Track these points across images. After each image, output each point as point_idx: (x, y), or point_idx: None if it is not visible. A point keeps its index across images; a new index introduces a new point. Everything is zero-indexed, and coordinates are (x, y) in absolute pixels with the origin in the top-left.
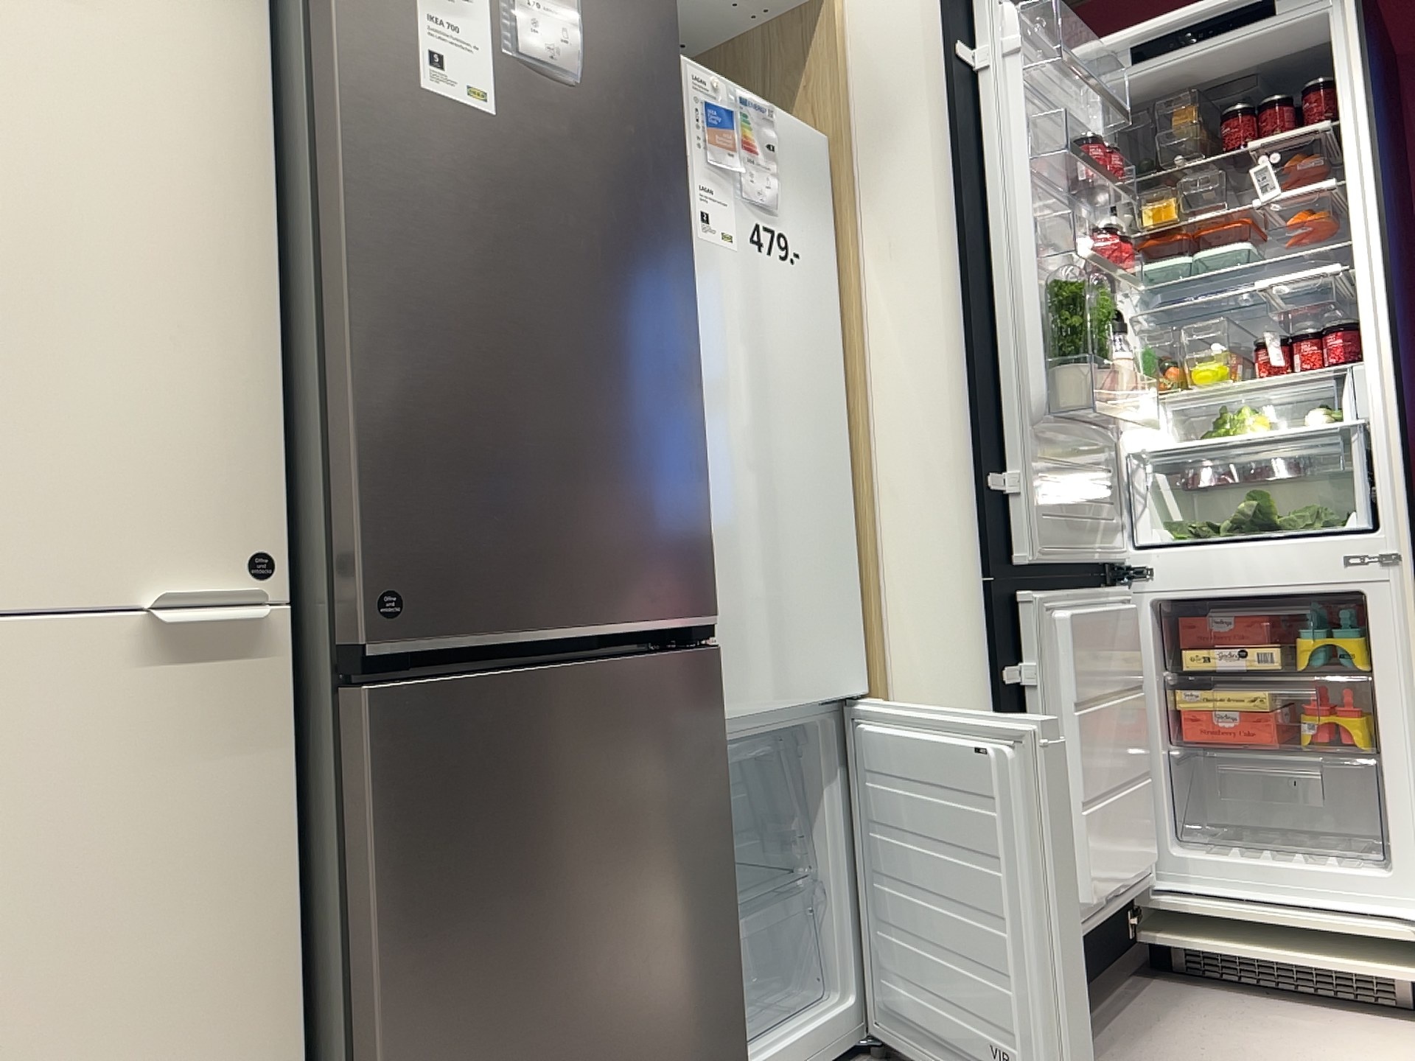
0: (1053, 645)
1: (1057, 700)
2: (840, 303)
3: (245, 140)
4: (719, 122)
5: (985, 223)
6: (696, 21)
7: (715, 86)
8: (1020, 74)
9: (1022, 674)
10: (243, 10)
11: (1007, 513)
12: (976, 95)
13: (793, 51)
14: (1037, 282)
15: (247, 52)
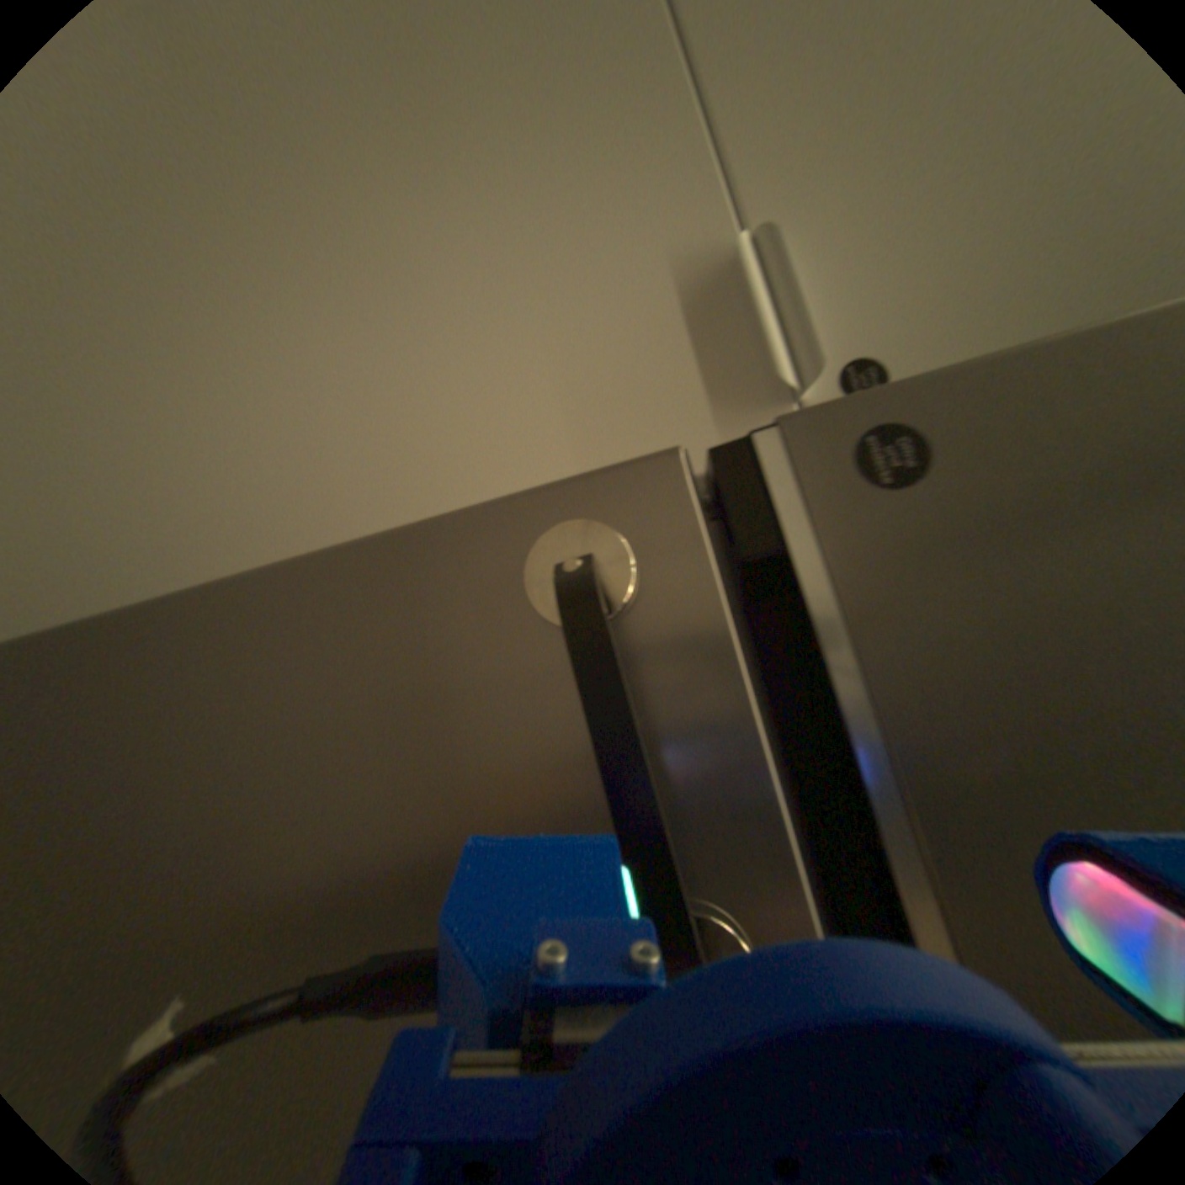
0: None
1: None
2: None
3: None
4: None
5: None
6: None
7: None
8: None
9: None
10: None
11: None
12: None
13: None
14: None
15: None
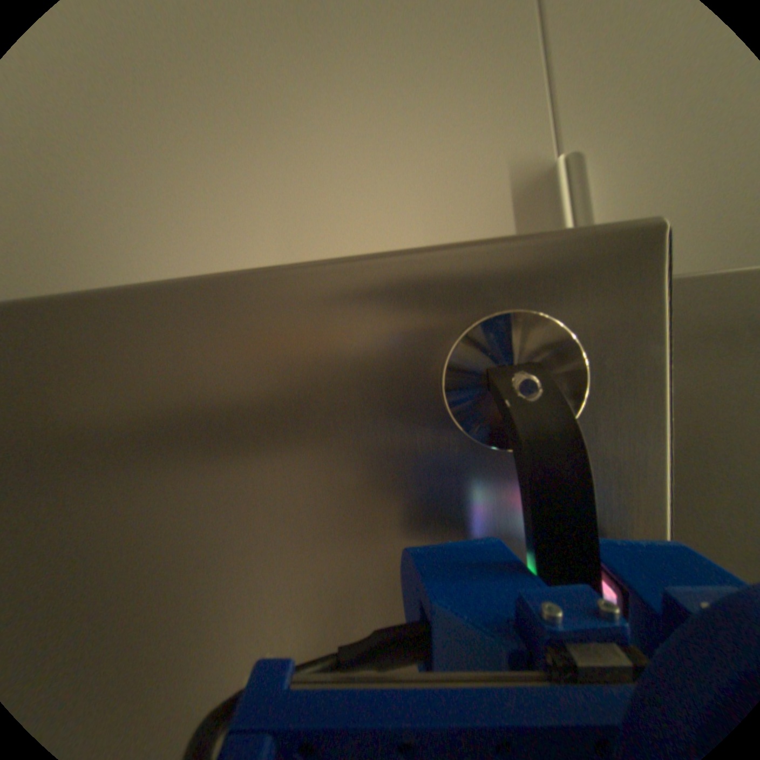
0: None
1: None
2: None
3: None
4: None
5: None
6: None
7: None
8: None
9: None
10: None
11: None
12: None
13: None
14: None
15: None
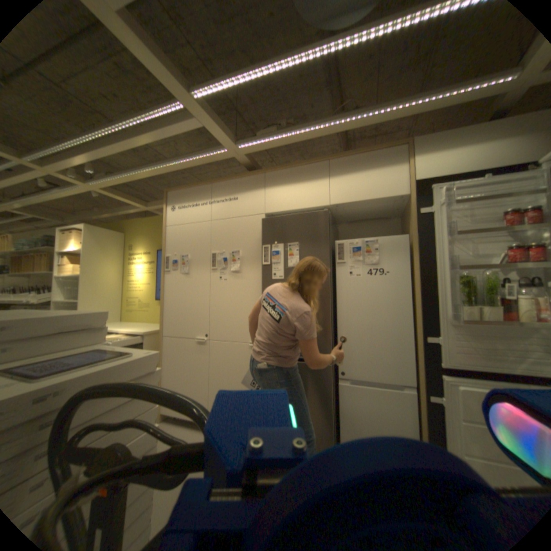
0: (456, 397)
1: (457, 415)
2: (414, 278)
3: (261, 287)
4: (355, 250)
5: (433, 260)
6: (390, 207)
7: (356, 242)
8: (450, 207)
9: (441, 401)
10: (261, 271)
11: (438, 350)
12: (431, 220)
13: (409, 209)
14: (457, 276)
15: (262, 276)
